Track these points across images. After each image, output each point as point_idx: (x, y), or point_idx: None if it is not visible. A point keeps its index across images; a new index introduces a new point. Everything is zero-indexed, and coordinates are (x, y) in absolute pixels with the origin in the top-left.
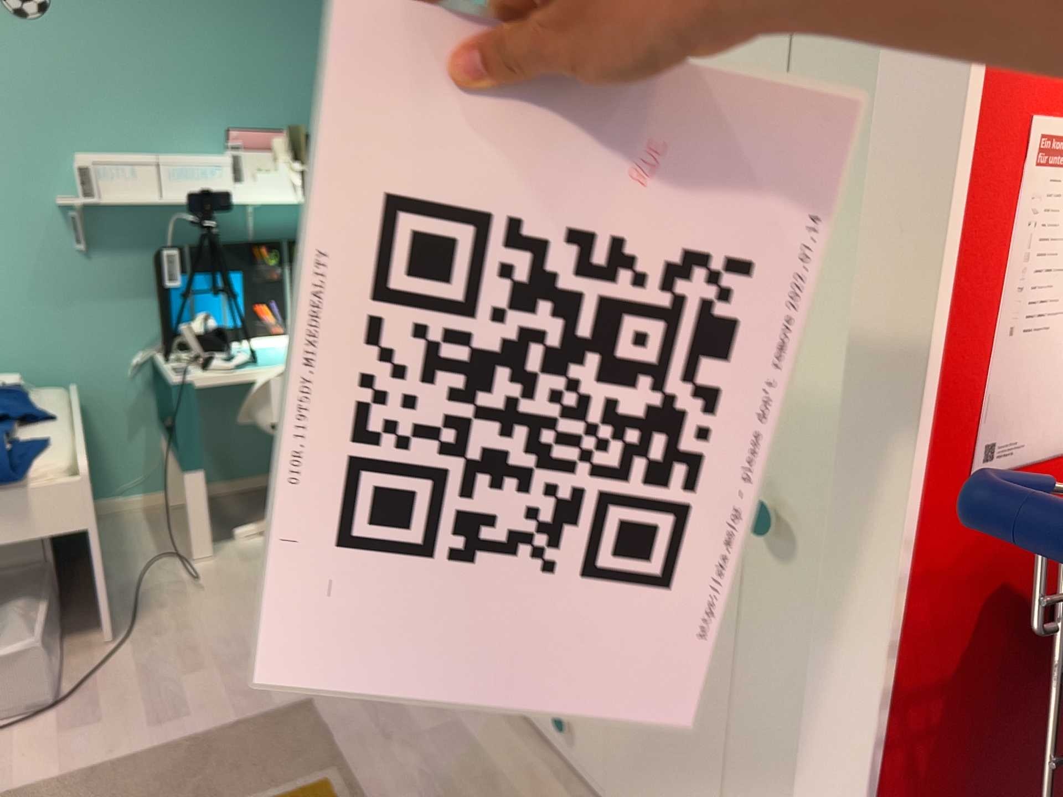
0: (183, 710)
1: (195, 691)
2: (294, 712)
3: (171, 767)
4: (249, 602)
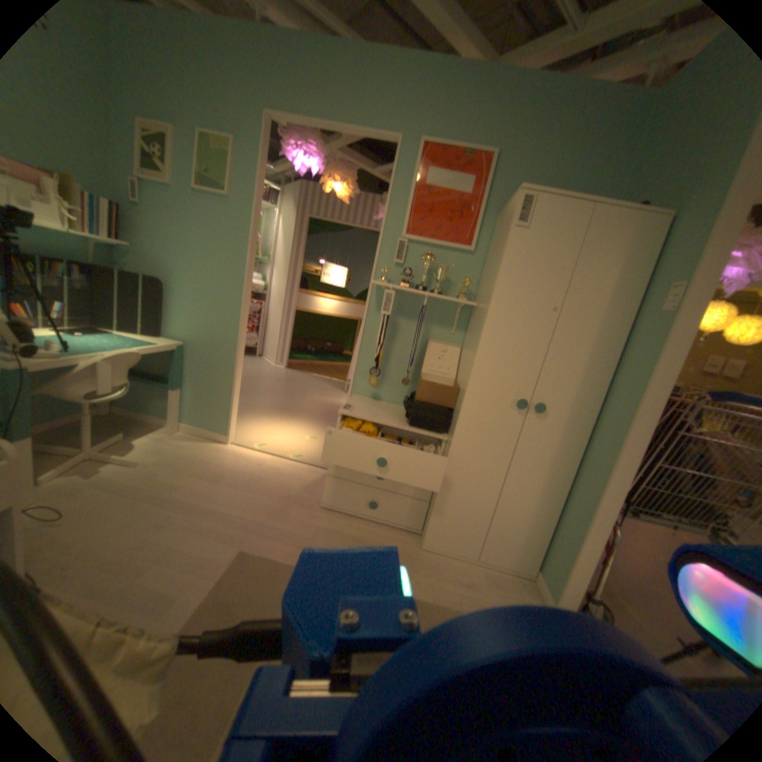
0: (167, 597)
1: (160, 584)
2: (241, 560)
3: (211, 627)
4: (117, 521)
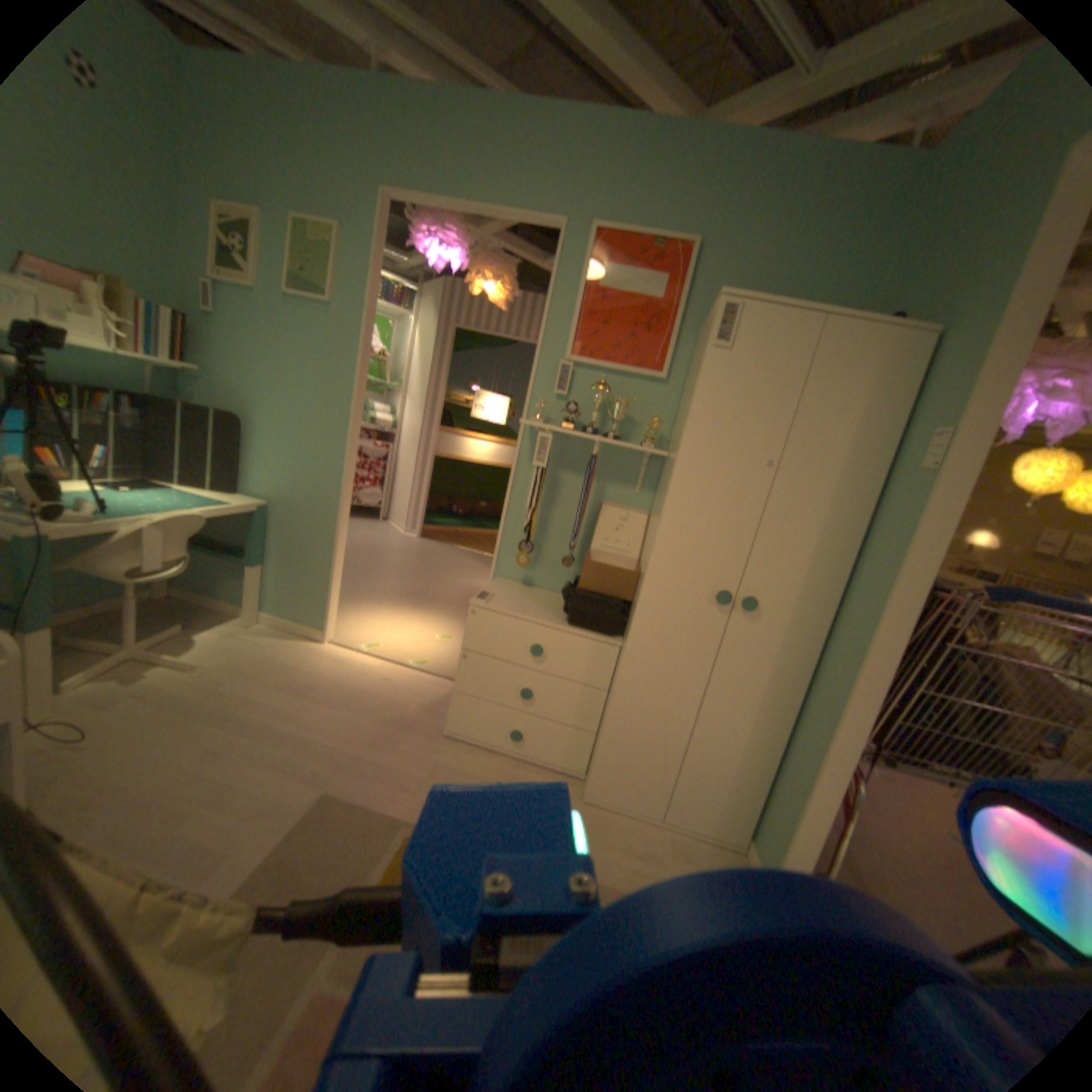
0: (214, 854)
1: (207, 835)
2: (322, 807)
3: (270, 898)
4: (159, 745)
